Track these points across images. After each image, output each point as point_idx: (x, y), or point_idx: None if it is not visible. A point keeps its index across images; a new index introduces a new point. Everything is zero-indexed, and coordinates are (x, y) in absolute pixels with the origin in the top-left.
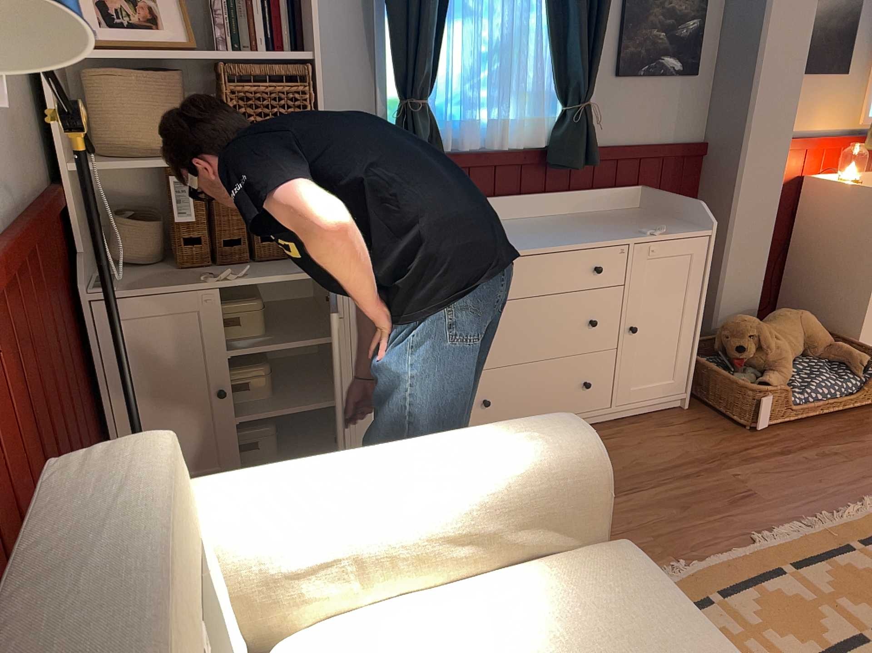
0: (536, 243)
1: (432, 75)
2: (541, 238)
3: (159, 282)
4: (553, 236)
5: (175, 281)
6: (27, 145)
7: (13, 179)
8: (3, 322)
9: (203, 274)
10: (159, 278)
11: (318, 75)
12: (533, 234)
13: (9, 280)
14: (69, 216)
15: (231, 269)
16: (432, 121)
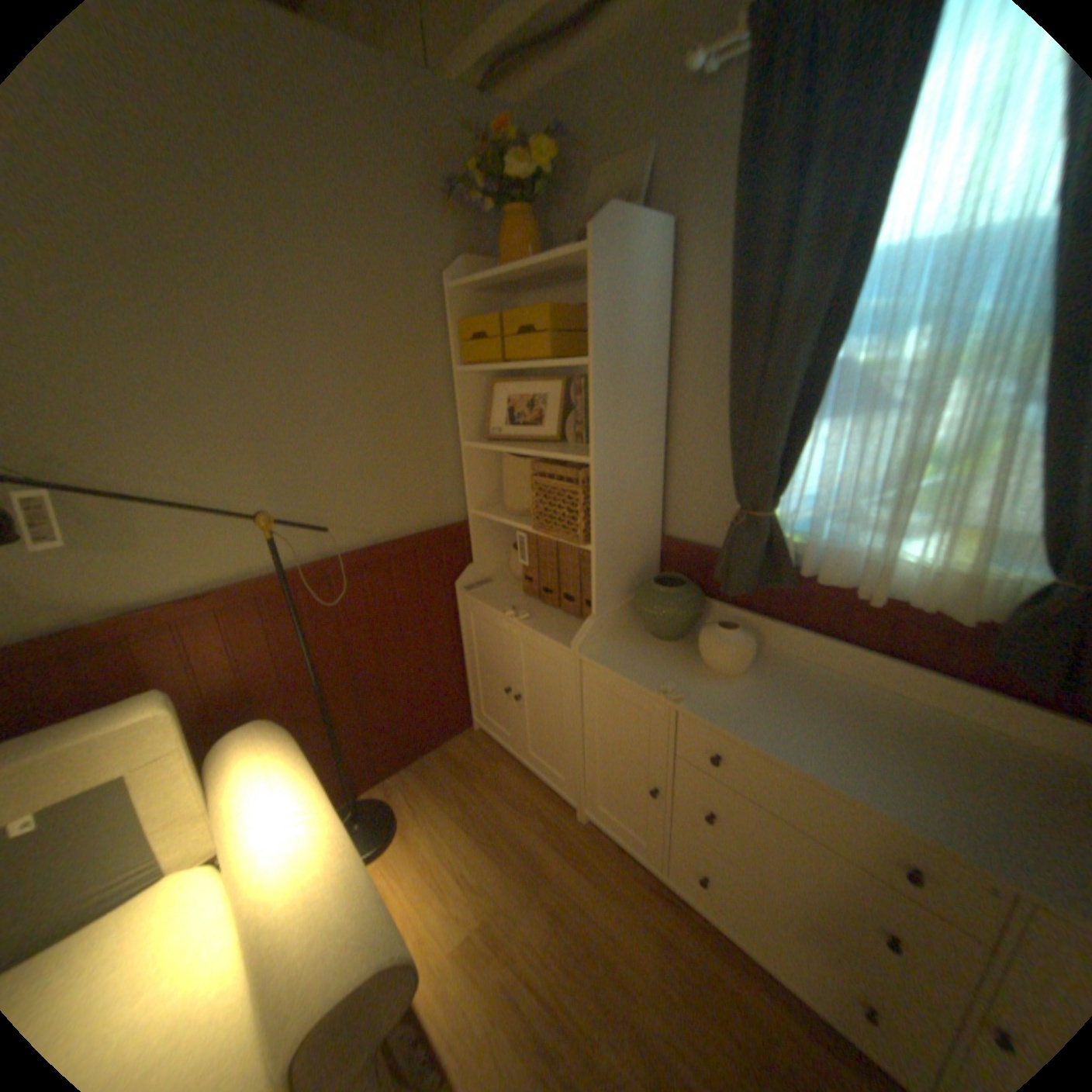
0: (823, 758)
1: (784, 484)
2: (855, 756)
3: (497, 597)
4: (881, 768)
5: (503, 601)
6: (431, 497)
7: (385, 521)
8: (297, 603)
9: (521, 604)
10: (506, 593)
11: (596, 478)
12: (861, 744)
13: (324, 581)
14: (472, 538)
15: (541, 608)
16: (779, 536)
